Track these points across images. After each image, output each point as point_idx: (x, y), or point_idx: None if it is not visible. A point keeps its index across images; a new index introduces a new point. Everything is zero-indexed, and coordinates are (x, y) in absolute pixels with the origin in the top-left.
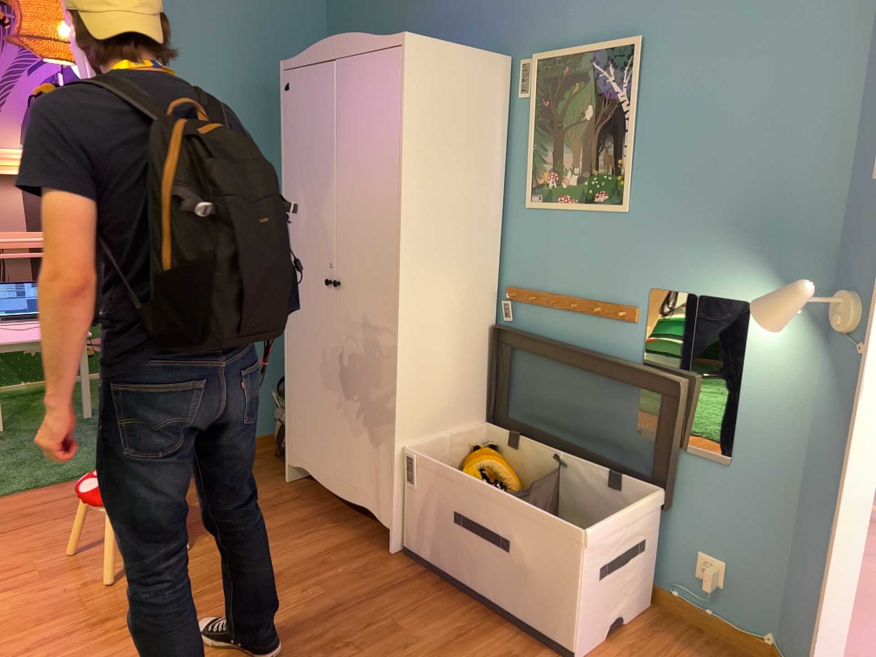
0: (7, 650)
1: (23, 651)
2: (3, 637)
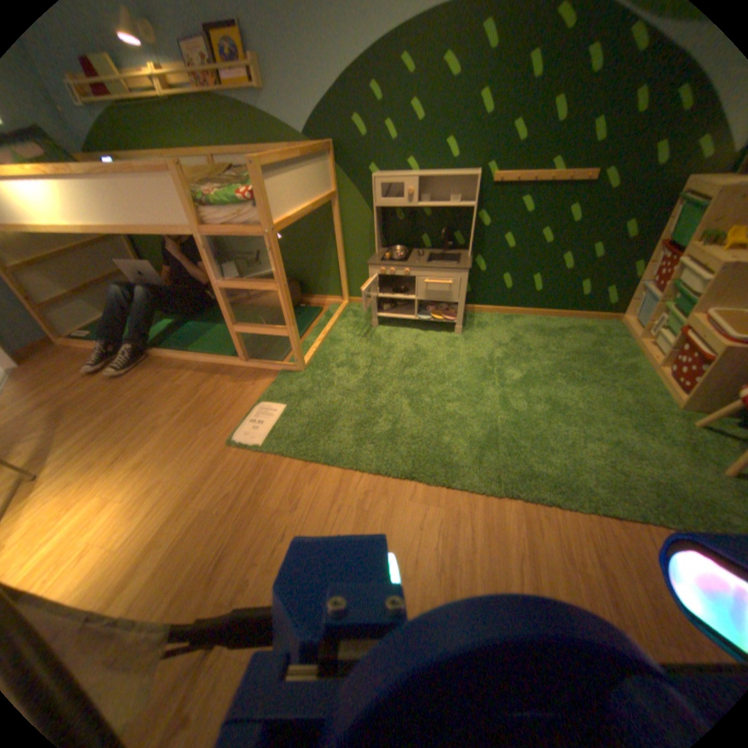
0: (610, 557)
1: (601, 565)
2: (634, 563)
